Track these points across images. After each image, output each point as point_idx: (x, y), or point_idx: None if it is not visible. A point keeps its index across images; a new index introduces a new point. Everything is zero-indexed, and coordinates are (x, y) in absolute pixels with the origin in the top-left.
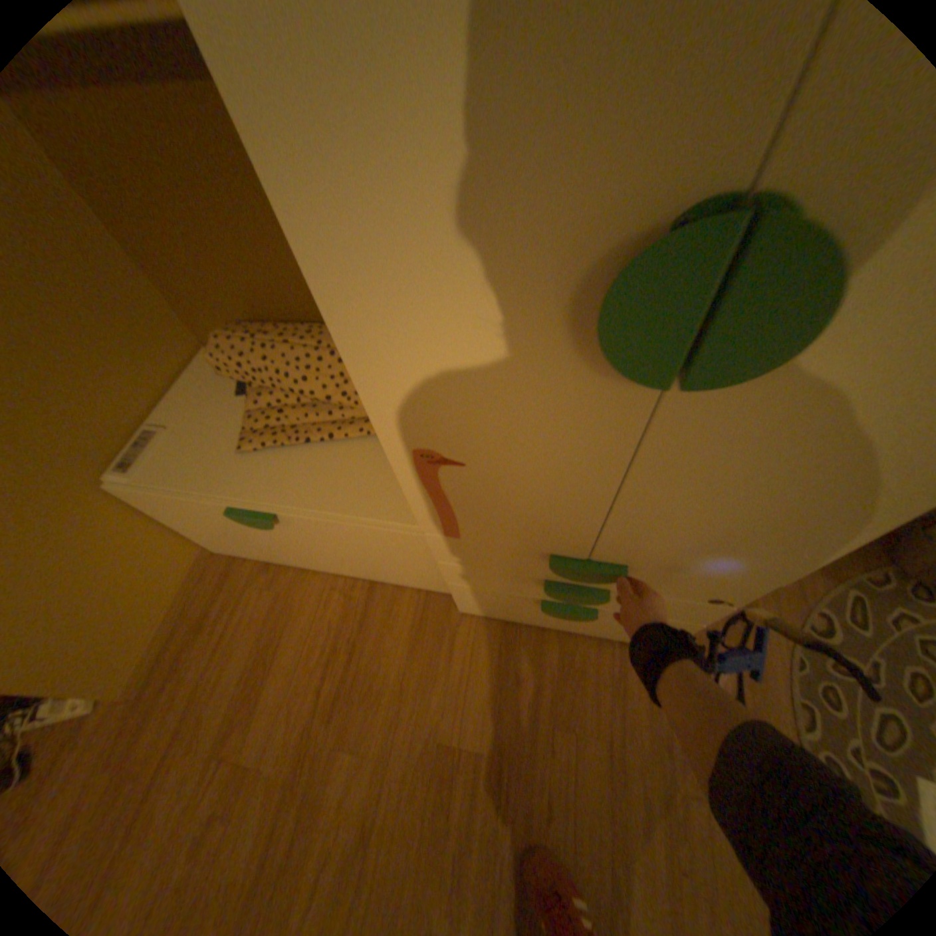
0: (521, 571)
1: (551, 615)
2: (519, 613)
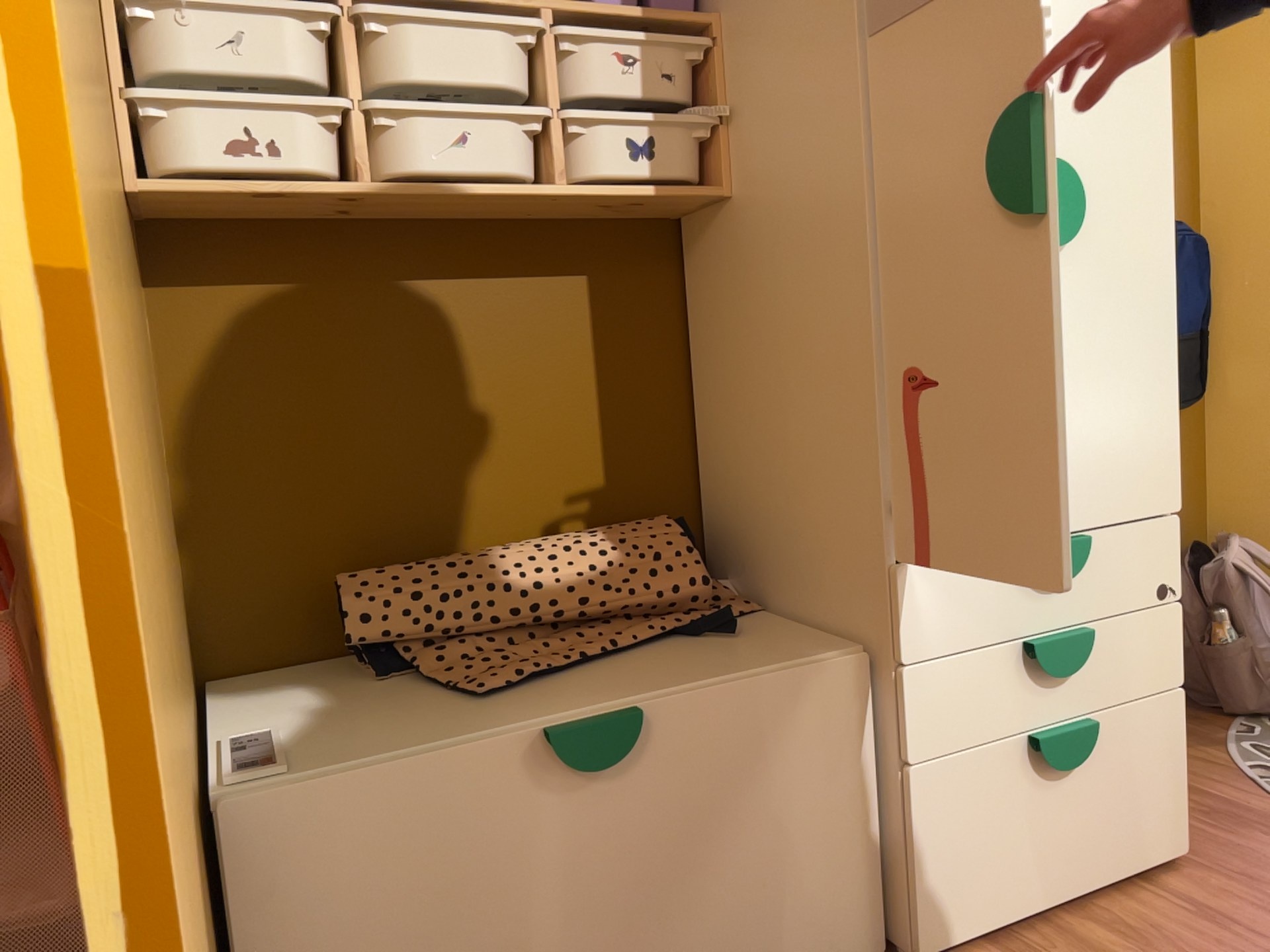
0: (1001, 633)
1: (1056, 767)
2: (1012, 852)
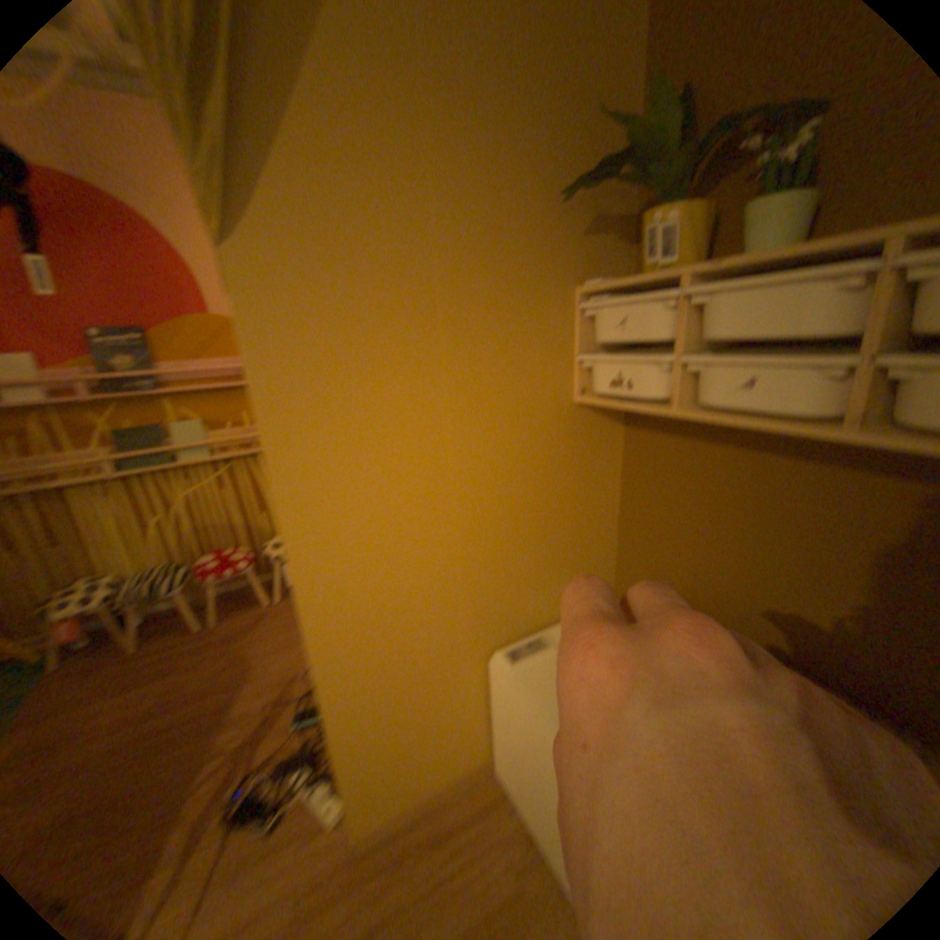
0: None
1: None
2: None
